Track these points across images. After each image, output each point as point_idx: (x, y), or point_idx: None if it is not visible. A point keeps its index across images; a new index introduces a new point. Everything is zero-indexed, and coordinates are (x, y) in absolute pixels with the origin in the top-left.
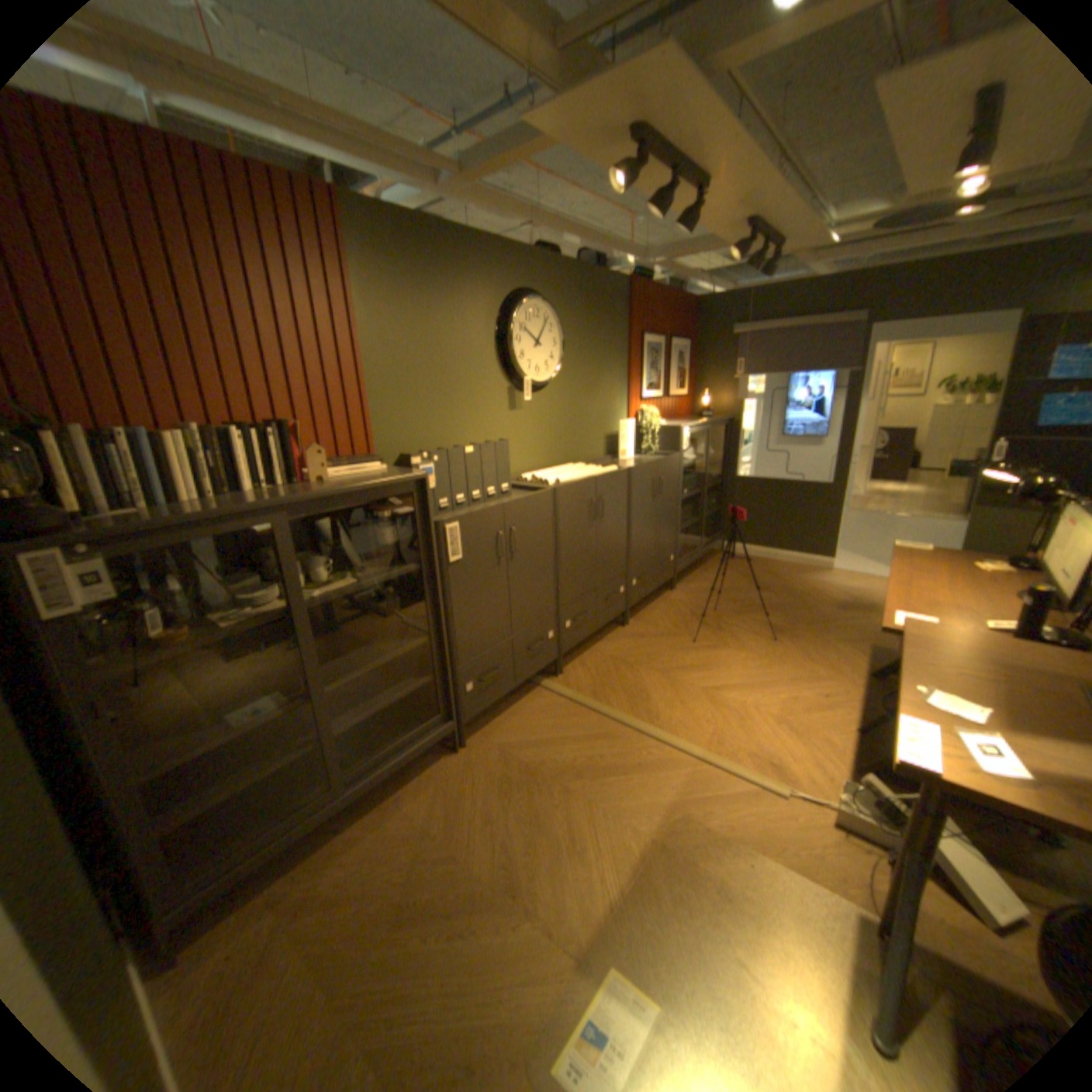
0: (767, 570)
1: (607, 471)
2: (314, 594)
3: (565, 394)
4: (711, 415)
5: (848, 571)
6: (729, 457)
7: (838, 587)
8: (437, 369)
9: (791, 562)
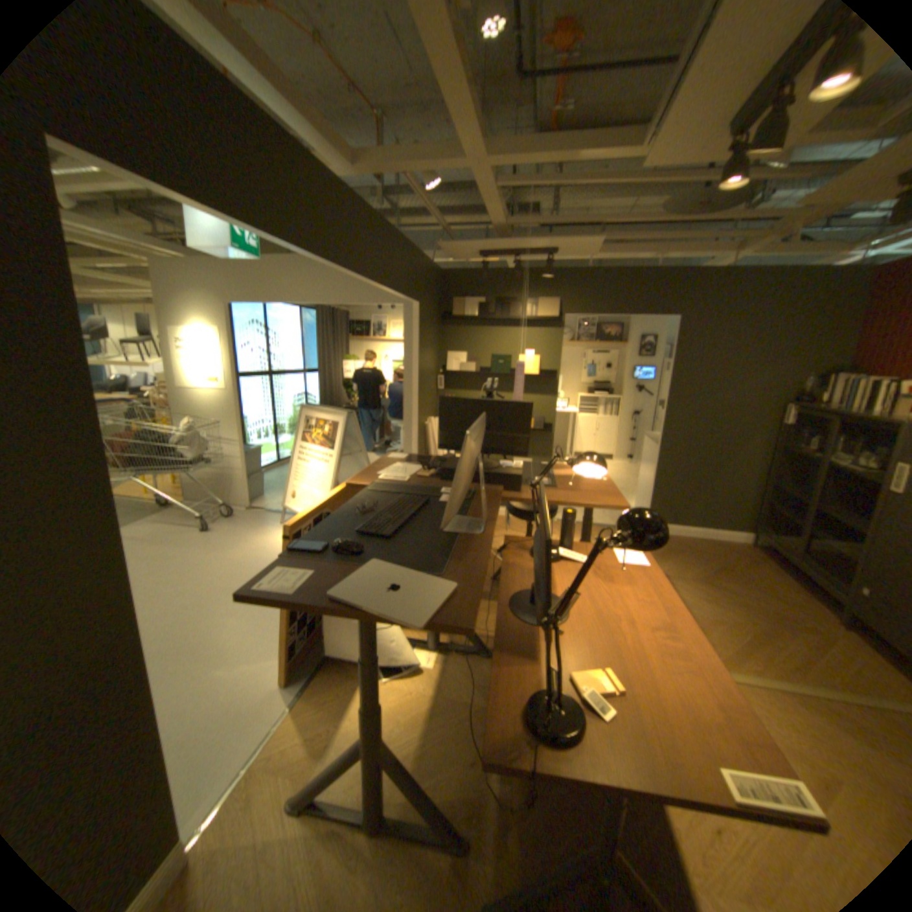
0: None
1: None
2: (847, 464)
3: None
4: None
5: None
6: None
7: None
8: None
9: None
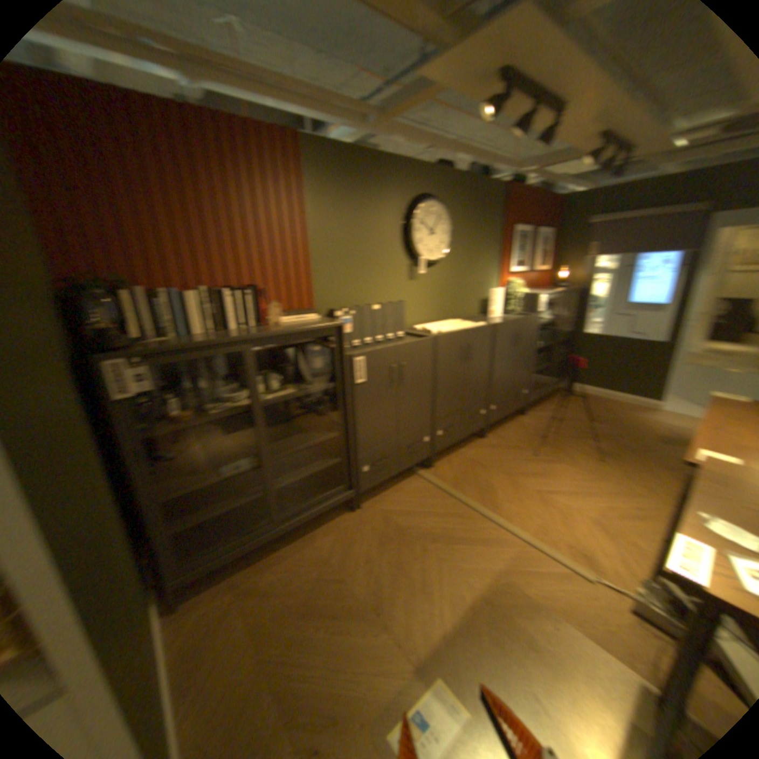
0: (604, 406)
1: (476, 325)
2: (265, 398)
3: (450, 269)
4: (566, 286)
5: (675, 413)
6: (579, 318)
7: (664, 425)
8: (357, 252)
9: (625, 402)
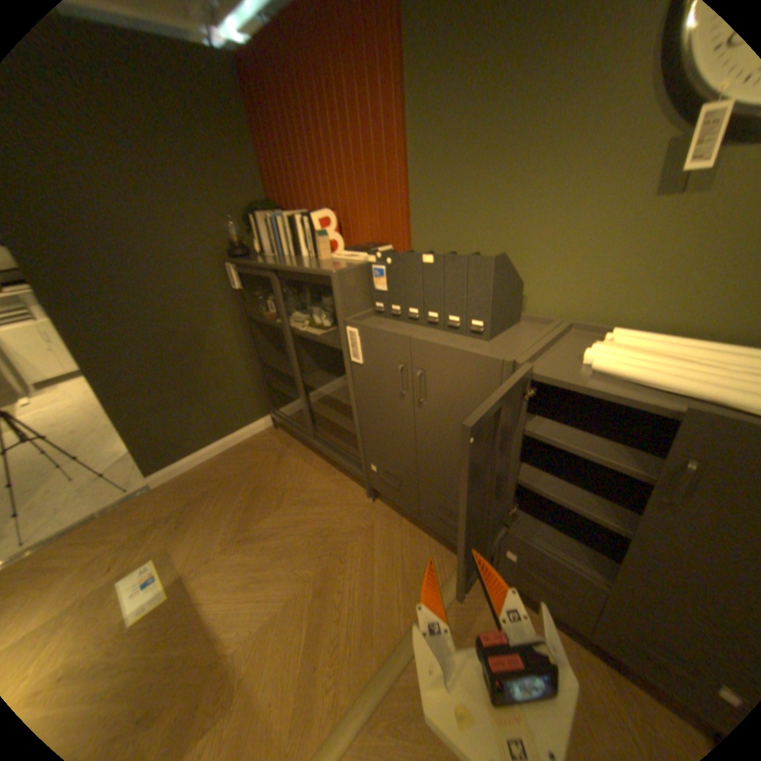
0: None
1: None
2: (306, 329)
3: None
4: None
5: None
6: None
7: None
8: (498, 134)
9: None
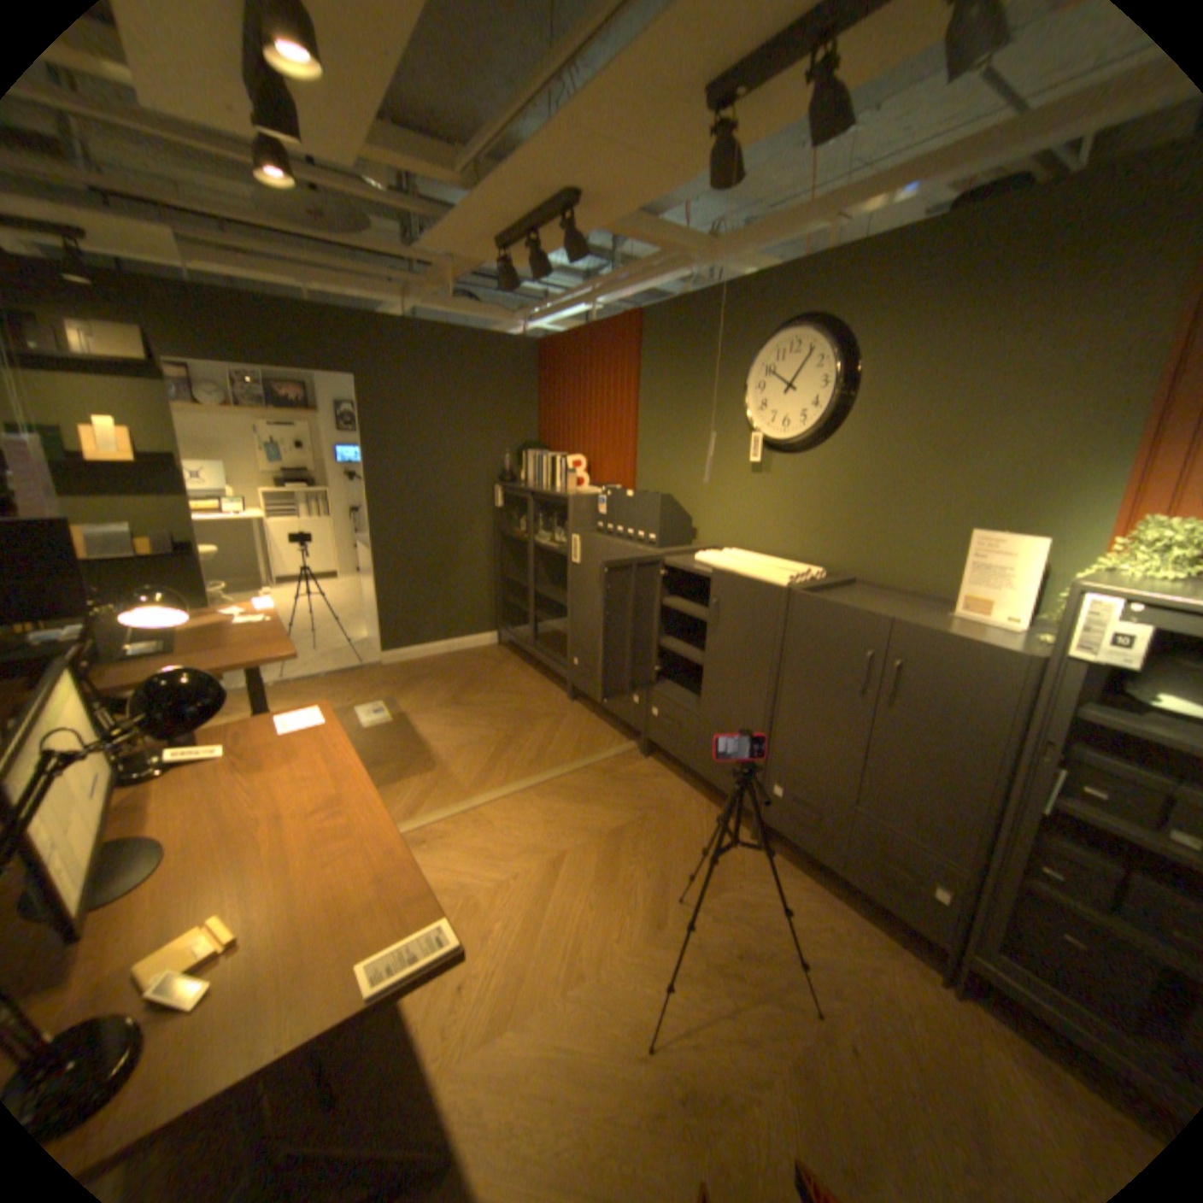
0: None
1: (766, 578)
2: (547, 543)
3: (860, 460)
4: None
5: None
6: None
7: None
8: (685, 426)
9: None
